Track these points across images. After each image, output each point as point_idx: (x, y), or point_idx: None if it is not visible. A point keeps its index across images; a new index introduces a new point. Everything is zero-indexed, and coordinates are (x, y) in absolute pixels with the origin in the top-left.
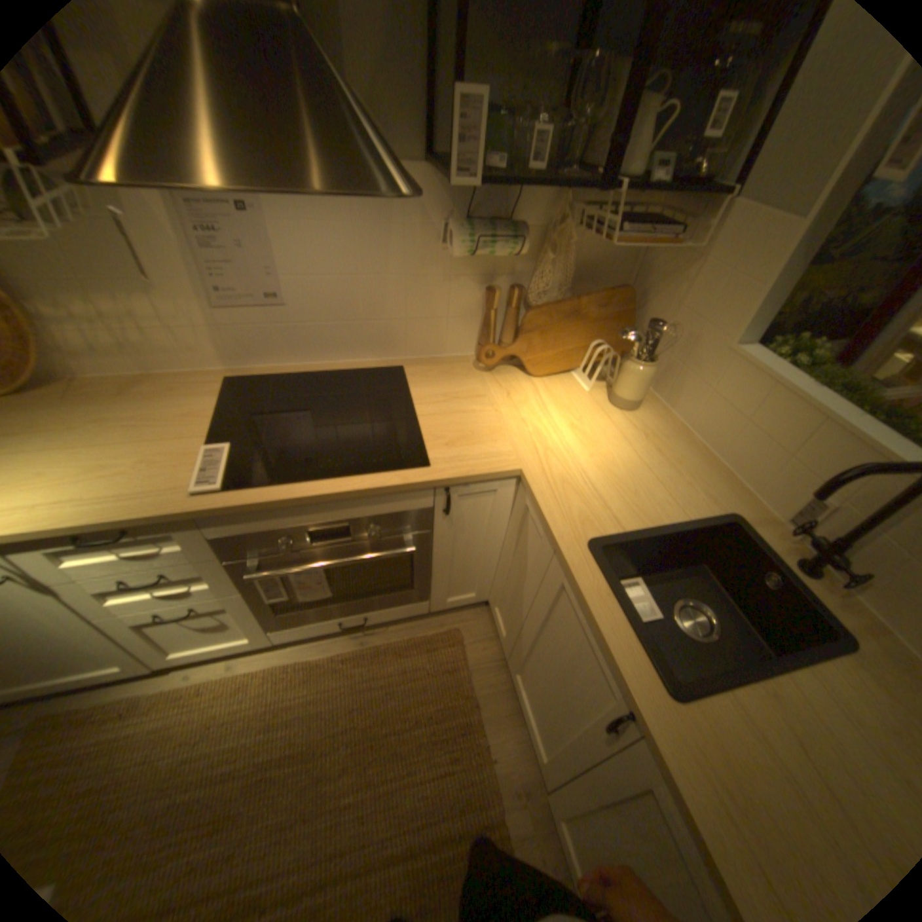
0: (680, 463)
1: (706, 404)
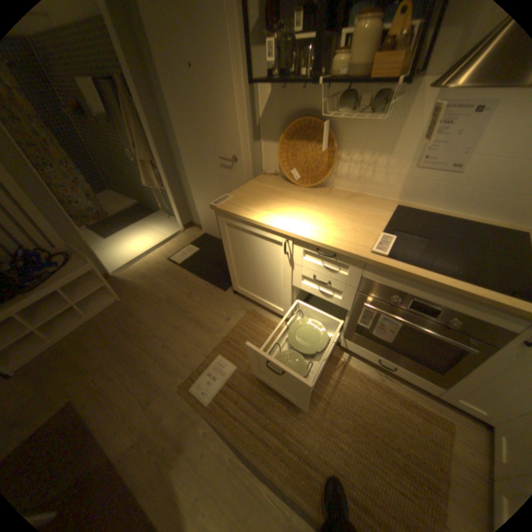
0: None
1: None
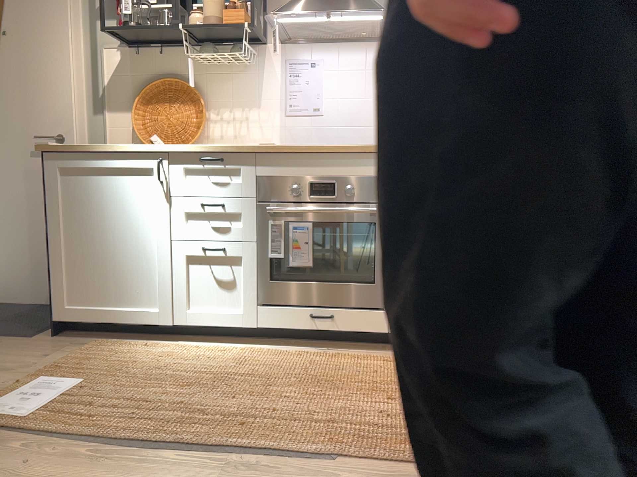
0: None
1: None
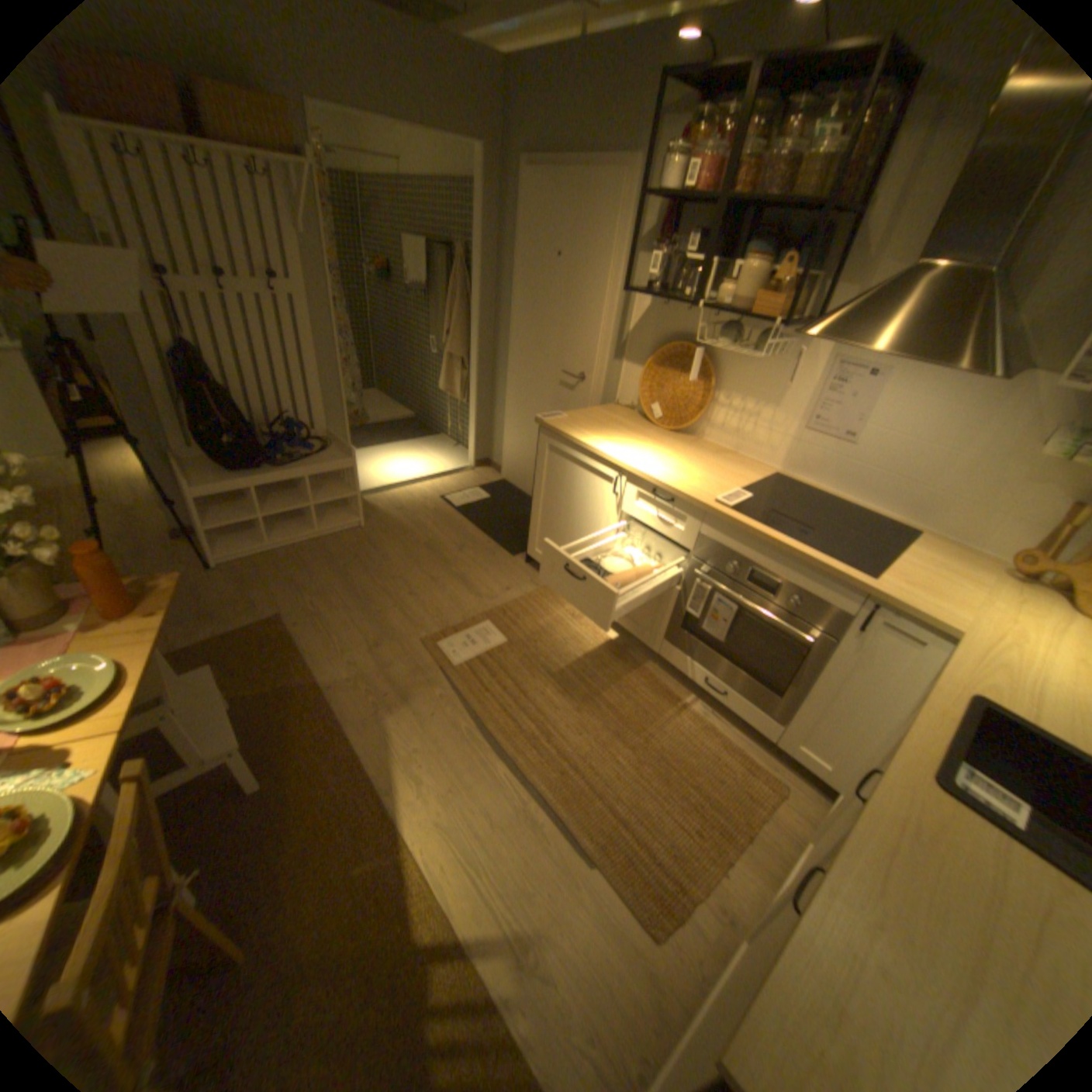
0: None
1: None
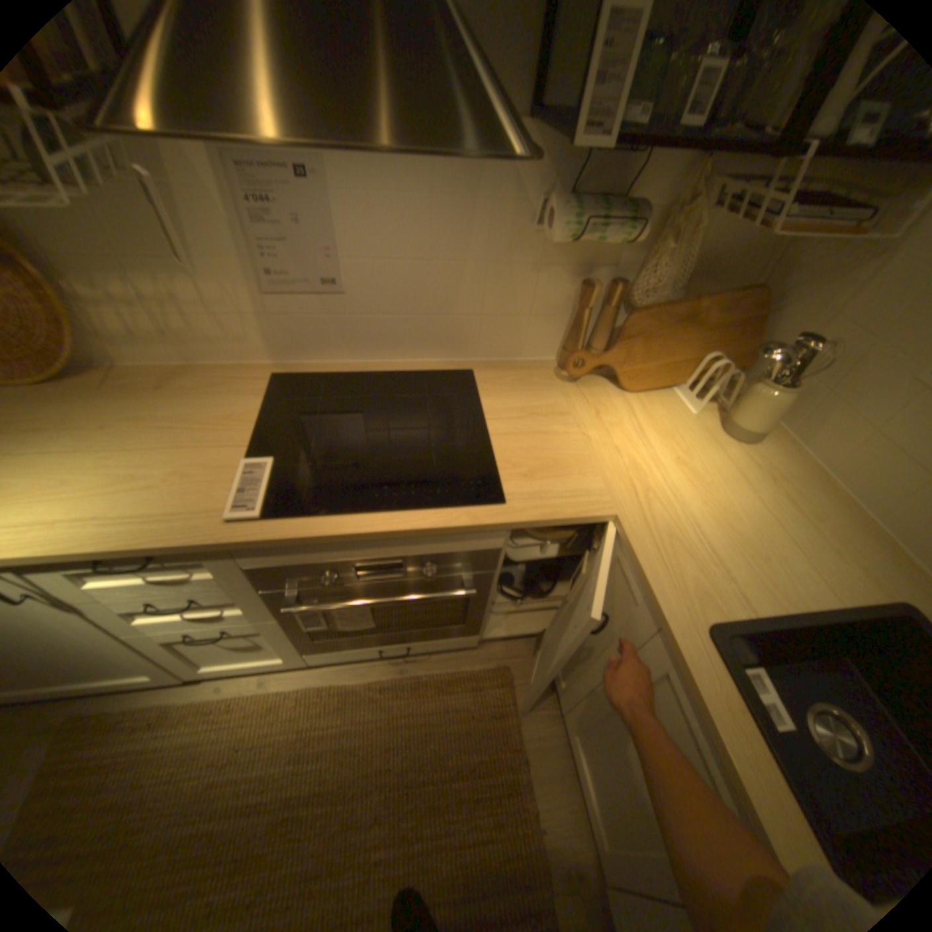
0: (823, 521)
1: (863, 446)
